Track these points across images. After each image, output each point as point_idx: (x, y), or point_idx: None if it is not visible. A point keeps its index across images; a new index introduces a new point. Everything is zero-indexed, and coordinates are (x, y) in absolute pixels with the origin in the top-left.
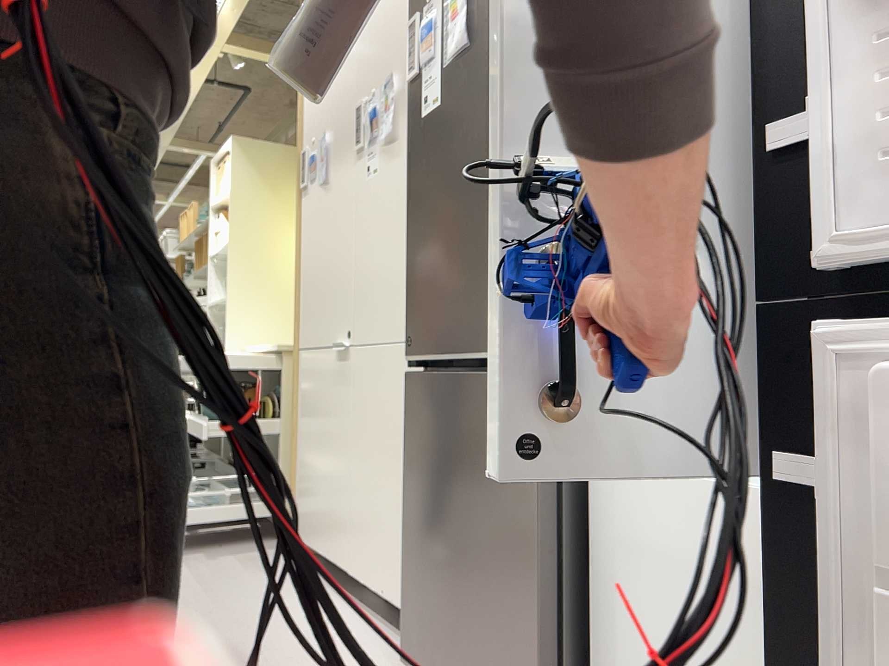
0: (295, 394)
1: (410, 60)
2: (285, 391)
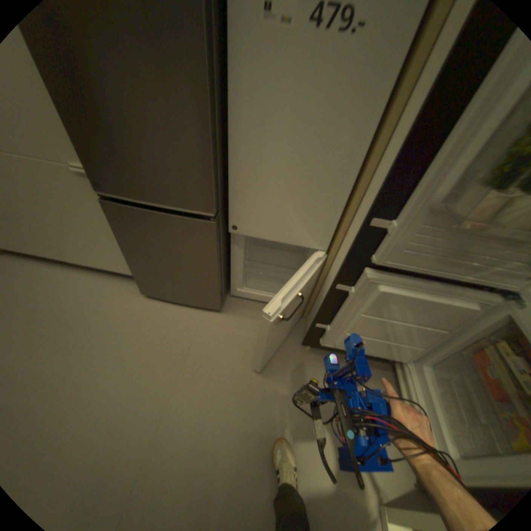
0: None
1: None
2: None
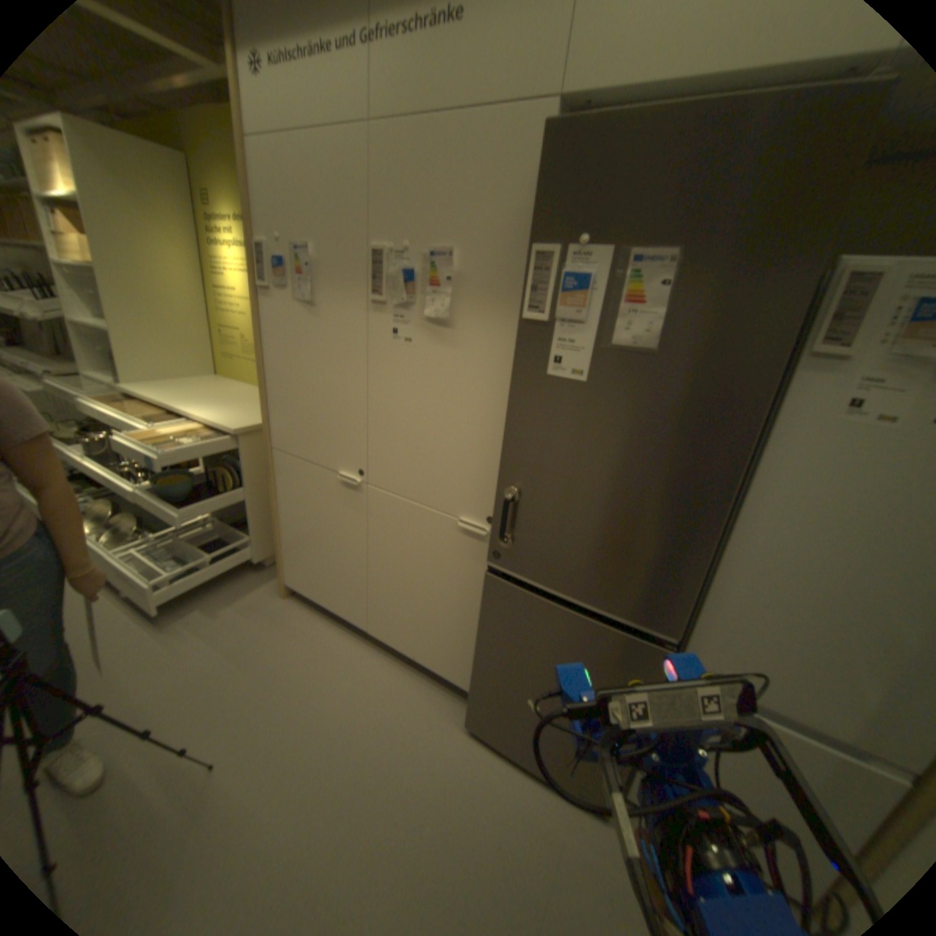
0: (273, 483)
1: (532, 296)
2: (246, 466)
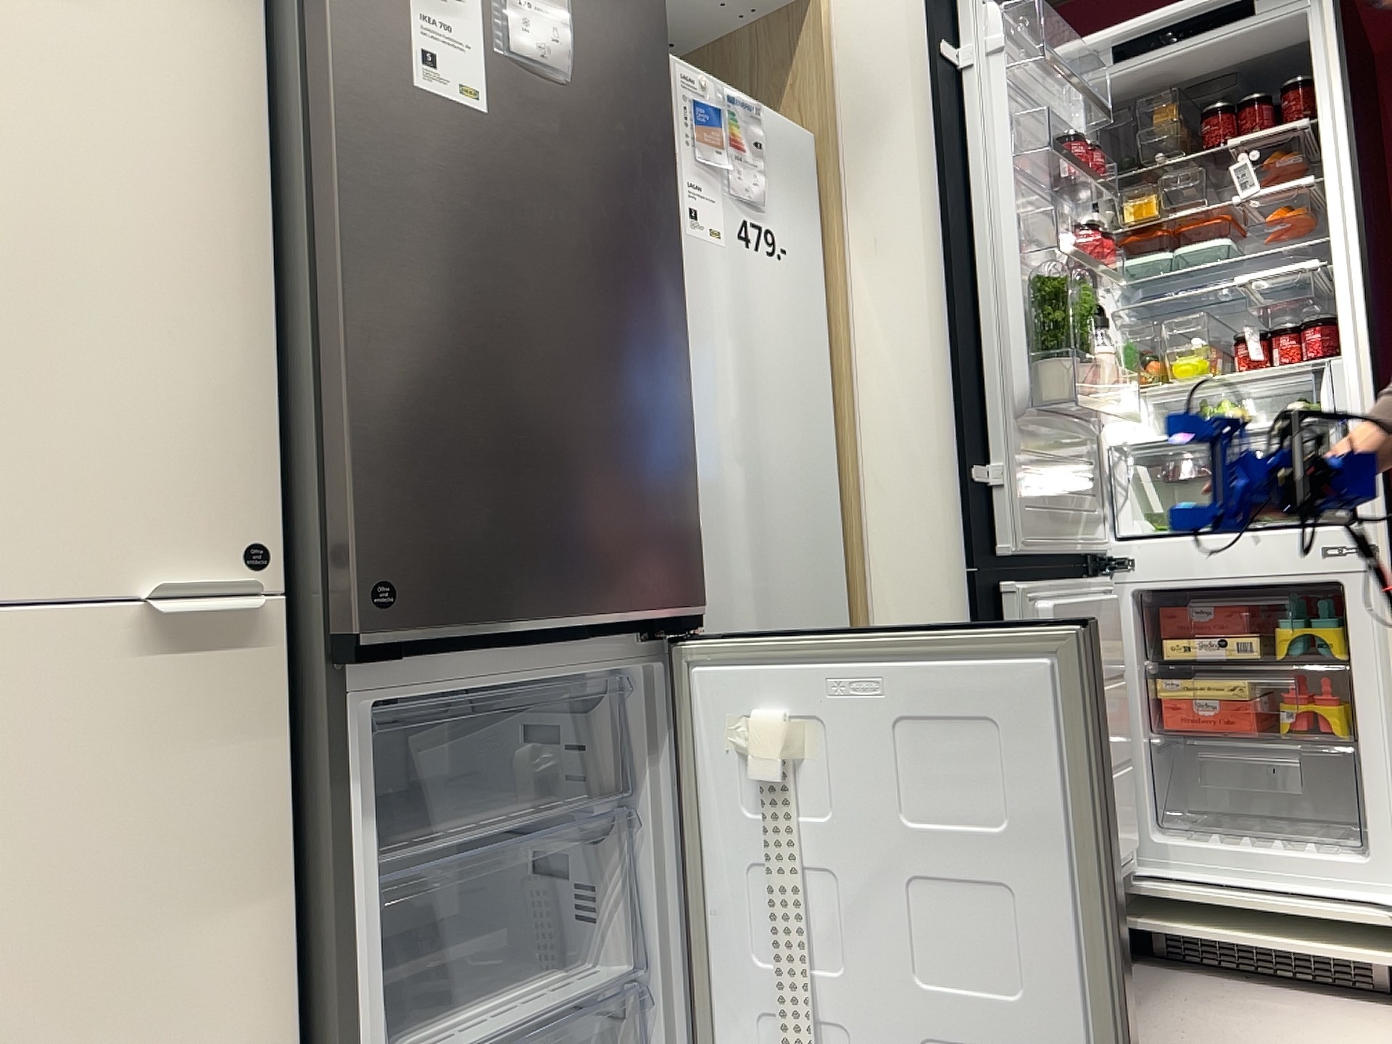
0: None
1: None
2: None
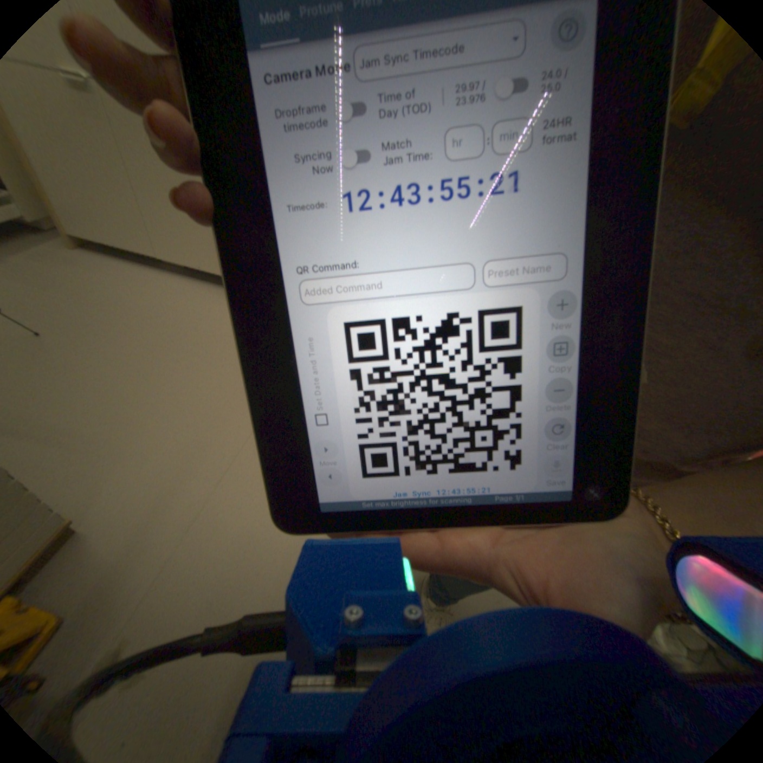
0: None
1: None
2: None
